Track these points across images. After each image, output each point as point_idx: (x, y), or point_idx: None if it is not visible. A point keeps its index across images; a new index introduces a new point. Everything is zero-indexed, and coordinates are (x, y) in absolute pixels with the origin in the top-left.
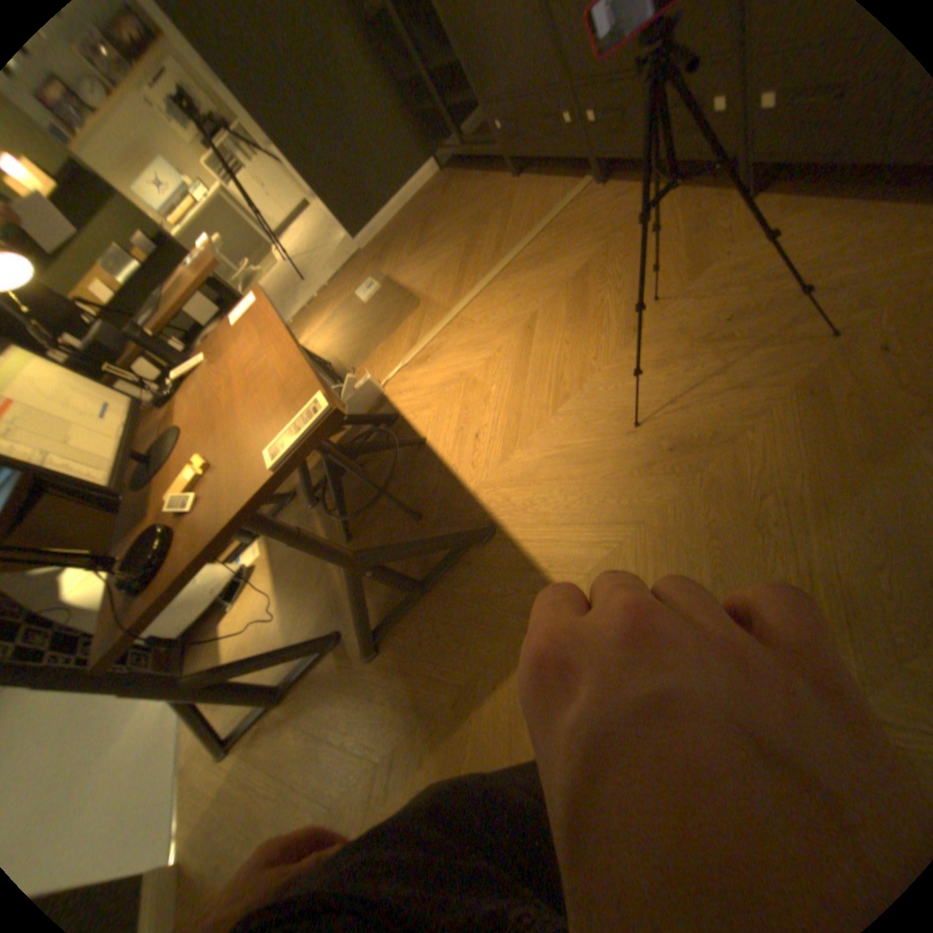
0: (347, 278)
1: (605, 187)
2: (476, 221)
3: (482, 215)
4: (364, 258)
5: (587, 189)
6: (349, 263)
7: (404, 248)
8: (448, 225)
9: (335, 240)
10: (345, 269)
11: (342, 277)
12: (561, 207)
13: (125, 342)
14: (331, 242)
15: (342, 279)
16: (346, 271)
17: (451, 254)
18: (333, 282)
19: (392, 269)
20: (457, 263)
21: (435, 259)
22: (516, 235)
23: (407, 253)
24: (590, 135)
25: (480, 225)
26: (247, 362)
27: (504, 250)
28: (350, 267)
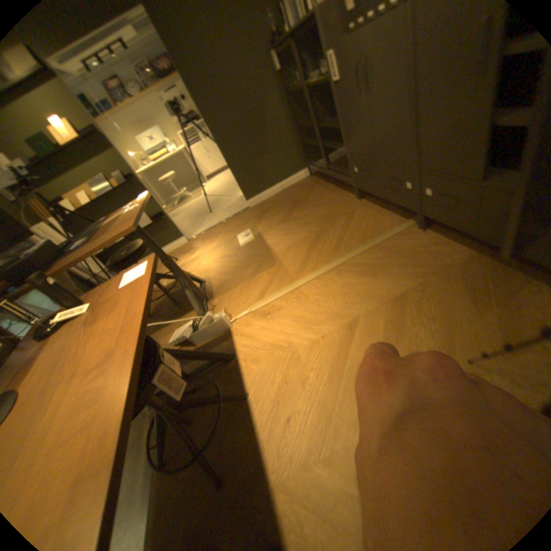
0: (236, 224)
1: (424, 234)
2: (326, 220)
3: (331, 218)
4: (249, 214)
5: (409, 230)
6: (240, 214)
7: (275, 219)
8: (307, 215)
9: (237, 195)
10: (237, 217)
11: (233, 222)
12: (389, 236)
13: (56, 260)
14: (235, 195)
15: (233, 223)
16: (236, 219)
17: (304, 237)
18: (227, 223)
19: (264, 230)
20: (306, 246)
21: (293, 236)
22: (352, 243)
23: (276, 223)
24: (421, 200)
25: (328, 225)
26: (92, 368)
27: (341, 251)
28: (240, 217)
